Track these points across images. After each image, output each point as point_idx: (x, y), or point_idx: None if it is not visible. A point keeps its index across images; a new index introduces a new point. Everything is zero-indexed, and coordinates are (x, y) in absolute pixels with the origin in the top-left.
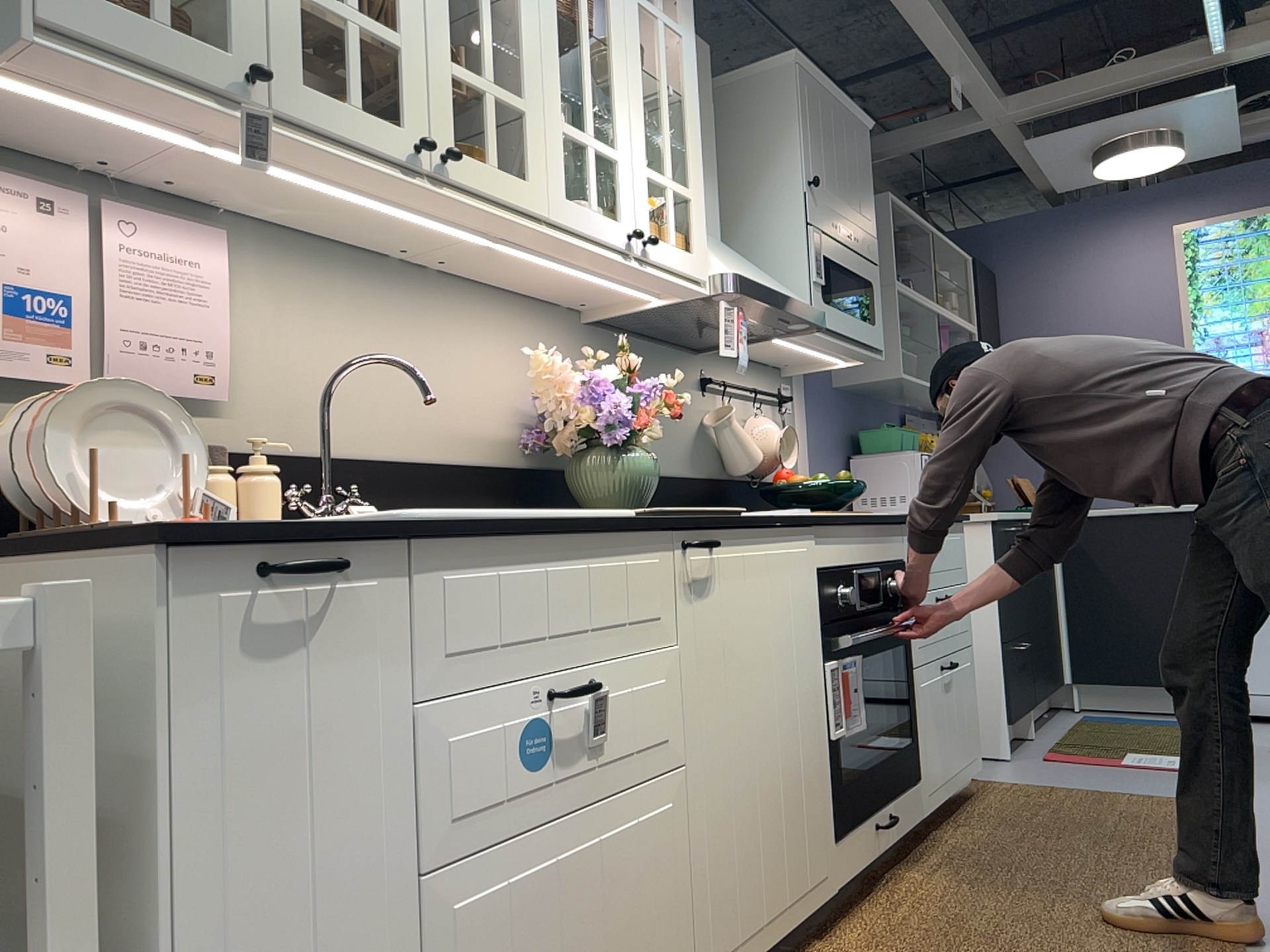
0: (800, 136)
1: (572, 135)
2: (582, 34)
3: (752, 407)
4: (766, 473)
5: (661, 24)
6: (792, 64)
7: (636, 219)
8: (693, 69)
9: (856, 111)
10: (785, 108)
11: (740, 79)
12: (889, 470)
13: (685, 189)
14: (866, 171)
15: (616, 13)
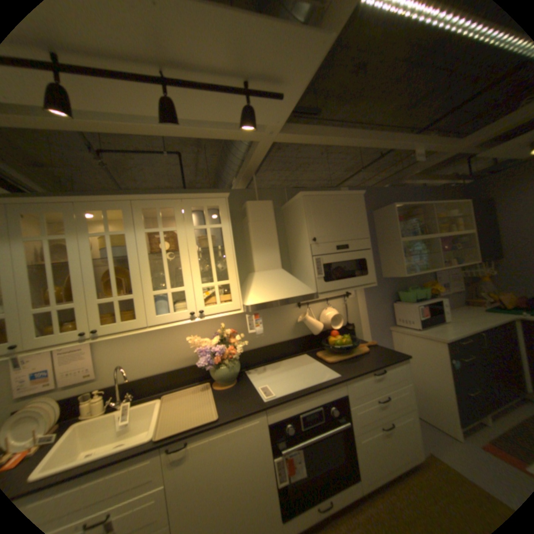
0: (306, 223)
1: (159, 293)
2: (164, 256)
3: (327, 304)
4: (330, 329)
5: (208, 229)
6: (301, 196)
7: (196, 305)
8: (229, 235)
9: (349, 192)
10: (302, 212)
11: (291, 202)
12: (407, 310)
13: (225, 282)
14: (359, 213)
15: (182, 239)
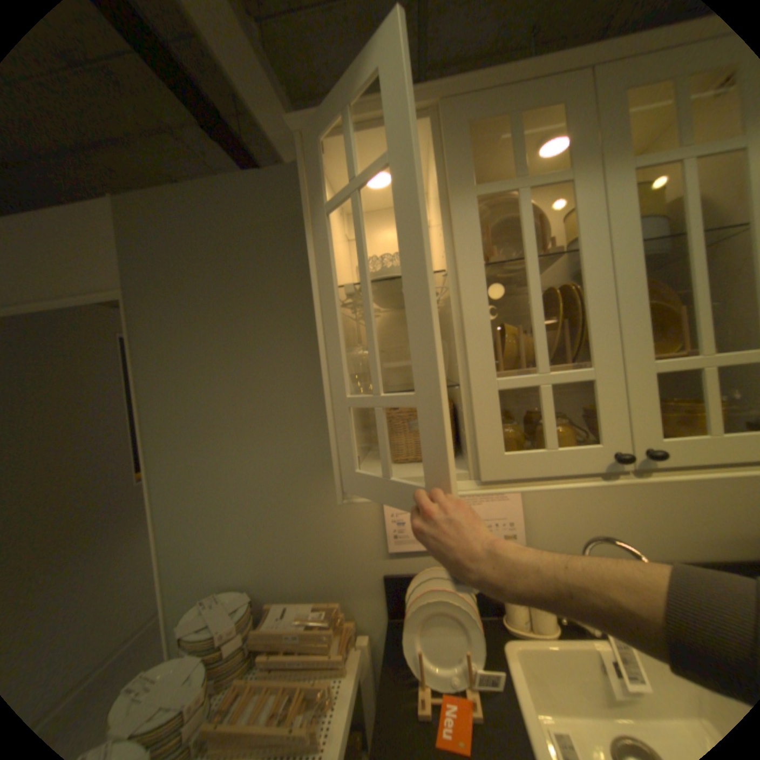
0: None
1: None
2: None
3: None
4: None
5: None
6: None
7: None
8: None
9: None
10: None
11: None
12: None
13: None
14: None
15: None
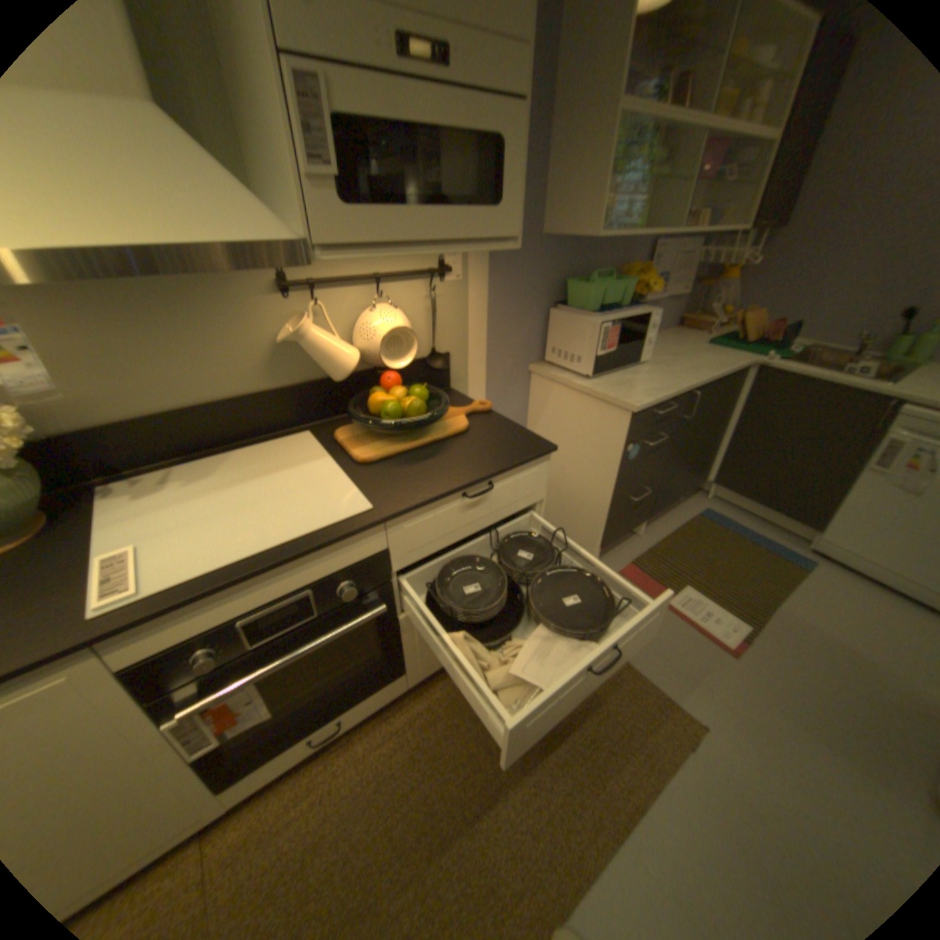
0: None
1: None
2: None
3: (377, 291)
4: (383, 365)
5: None
6: None
7: None
8: None
9: None
10: None
11: None
12: (576, 326)
13: None
14: None
15: None
